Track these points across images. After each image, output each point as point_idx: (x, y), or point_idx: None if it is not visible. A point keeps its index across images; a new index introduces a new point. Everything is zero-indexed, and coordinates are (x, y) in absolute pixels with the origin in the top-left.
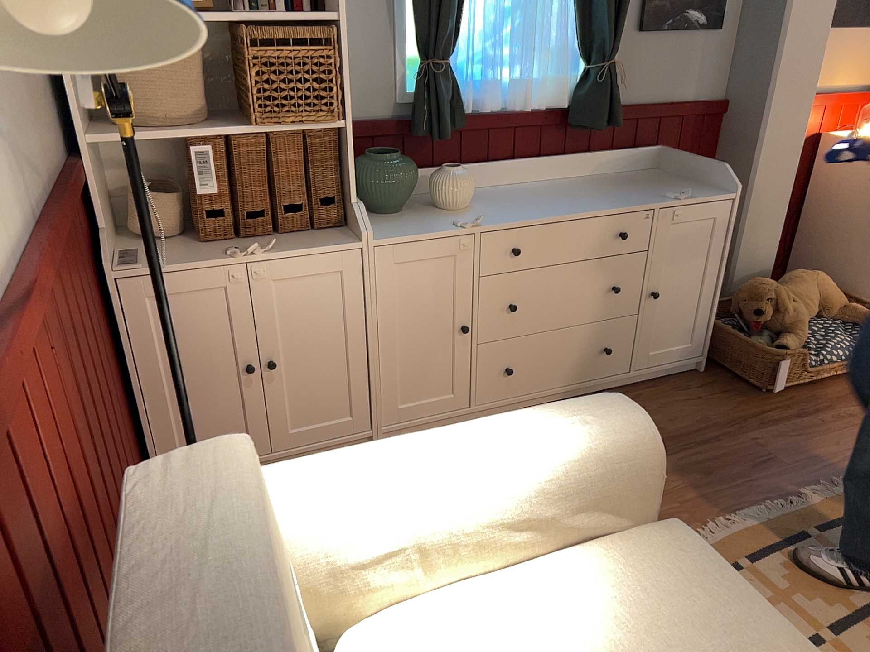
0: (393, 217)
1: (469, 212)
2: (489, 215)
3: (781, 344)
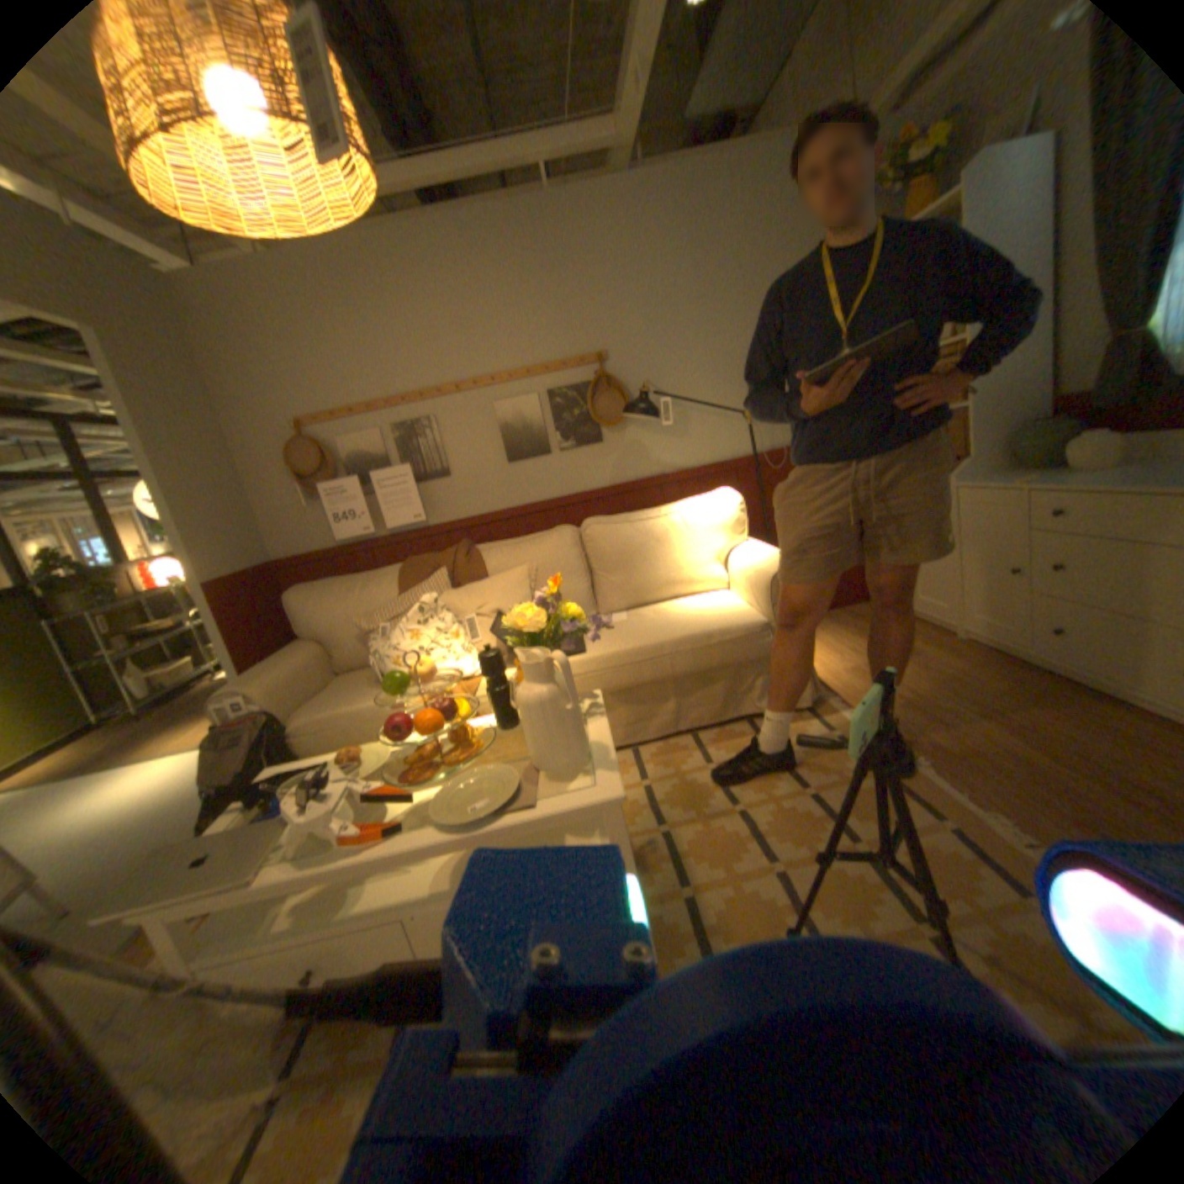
0: (1025, 472)
1: (1075, 474)
2: (1076, 477)
3: None
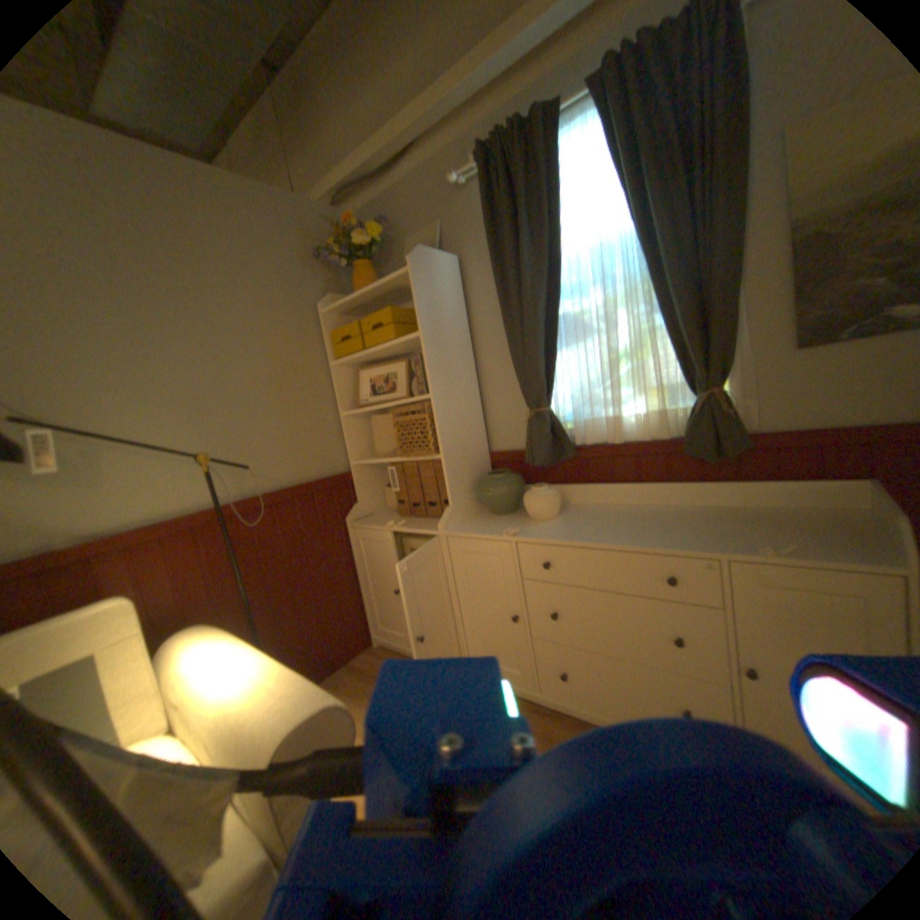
0: (493, 518)
1: (539, 523)
2: (545, 528)
3: None
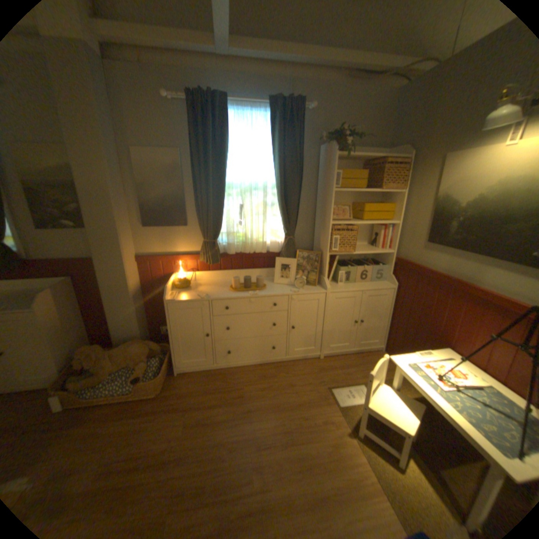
0: None
1: None
2: None
3: (68, 385)
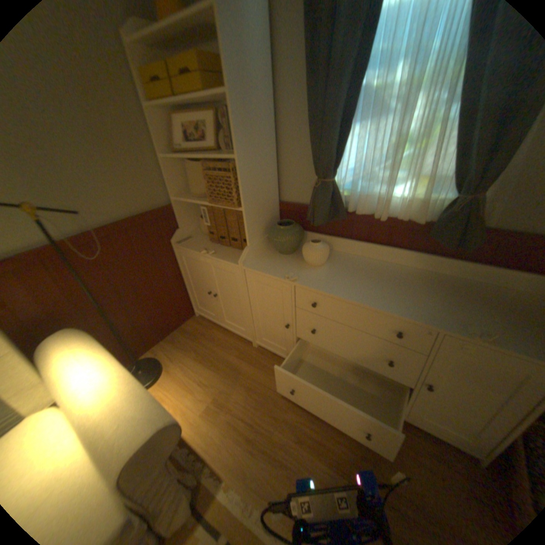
0: (278, 257)
1: (311, 270)
2: (316, 276)
3: None
